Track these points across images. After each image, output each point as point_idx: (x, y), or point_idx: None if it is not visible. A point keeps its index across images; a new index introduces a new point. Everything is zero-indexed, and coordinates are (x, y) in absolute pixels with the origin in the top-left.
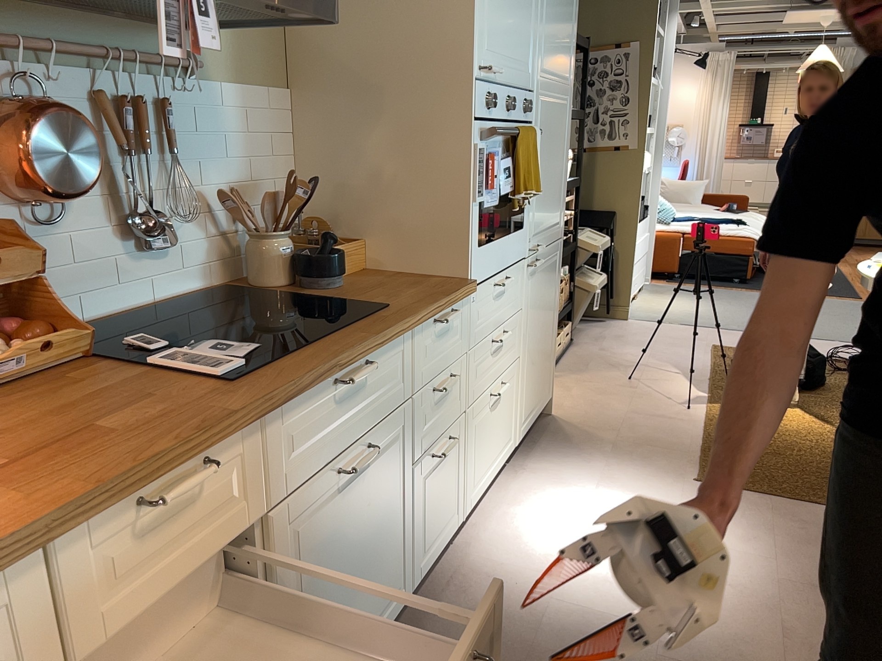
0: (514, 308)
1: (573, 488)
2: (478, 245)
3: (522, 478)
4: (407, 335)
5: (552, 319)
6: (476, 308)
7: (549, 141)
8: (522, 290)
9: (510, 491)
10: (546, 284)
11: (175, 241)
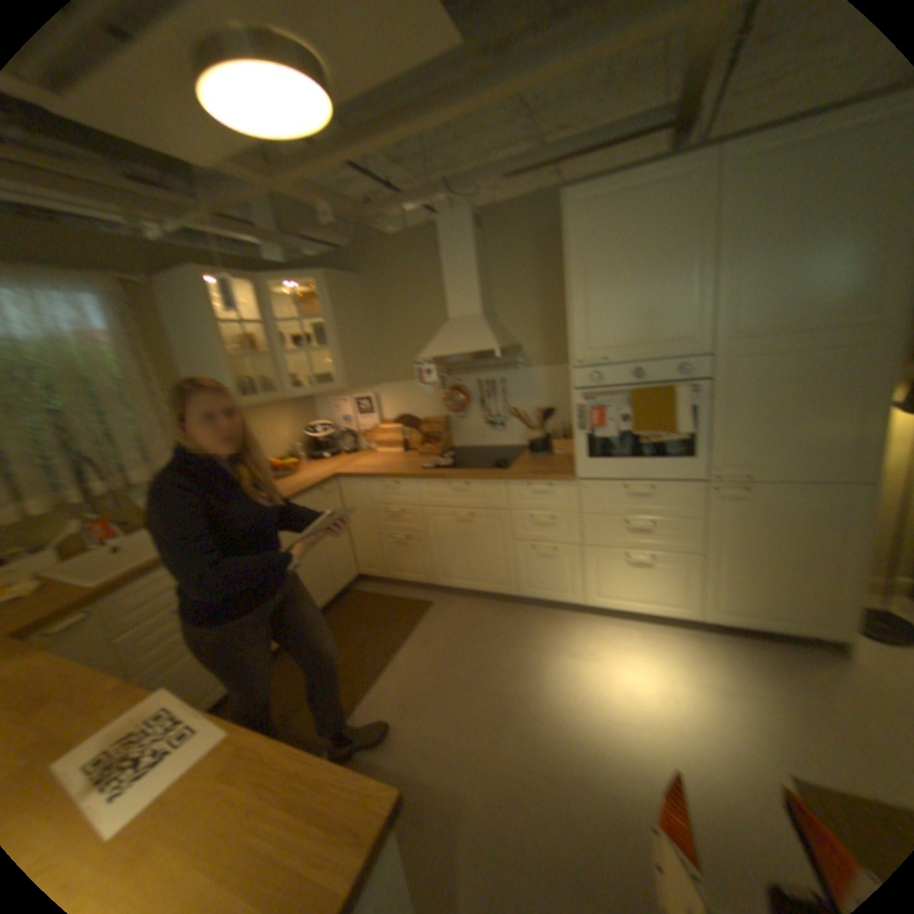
0: (676, 513)
1: (693, 672)
2: (588, 458)
3: (689, 643)
4: (500, 484)
5: (831, 561)
6: (589, 493)
7: (777, 388)
8: (699, 505)
9: (663, 637)
10: (792, 518)
11: (509, 428)
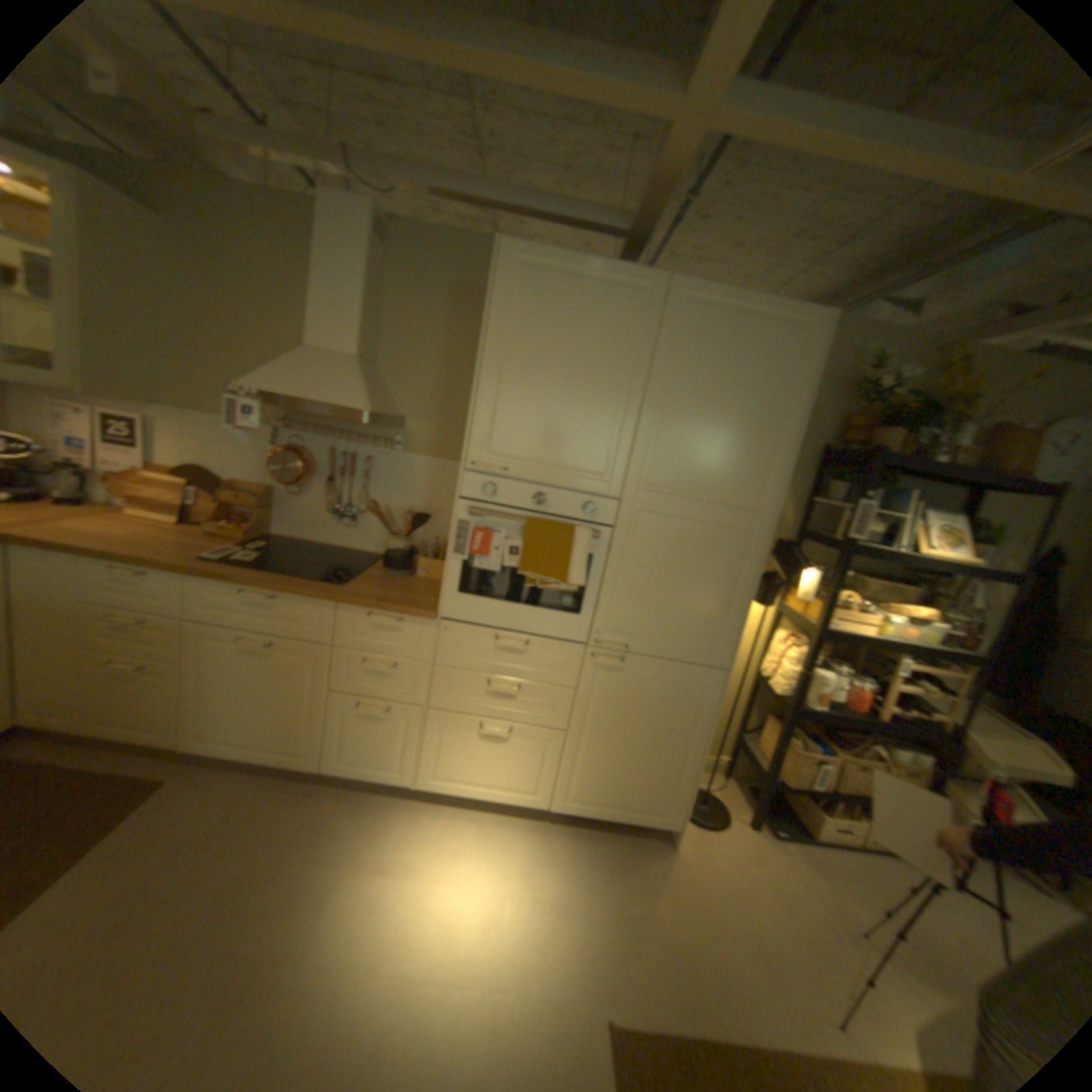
0: (544, 678)
1: (526, 882)
2: (456, 592)
3: (527, 838)
4: (324, 606)
5: (678, 745)
6: (448, 638)
7: (668, 555)
8: (571, 671)
9: (500, 831)
10: (654, 697)
11: (360, 525)
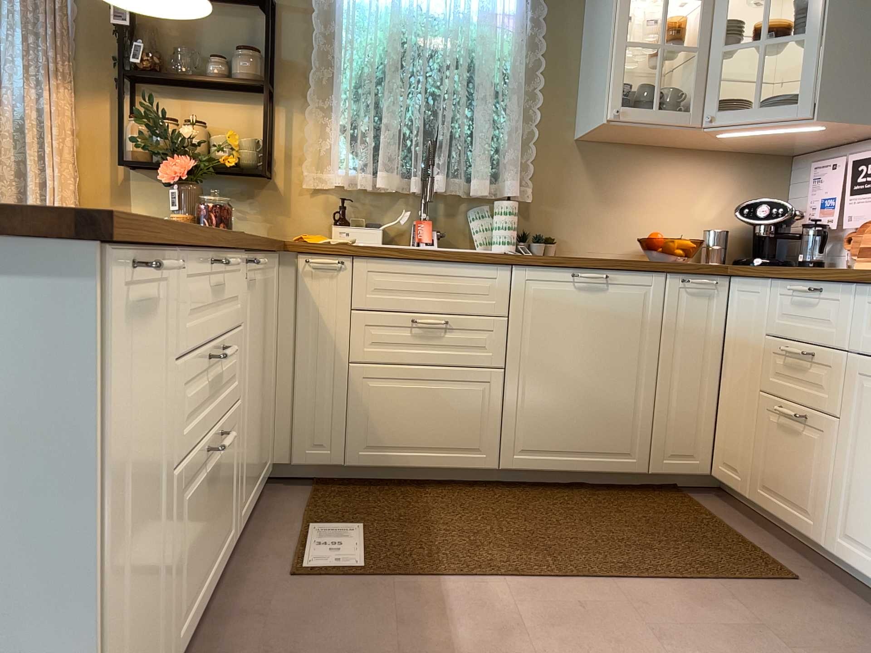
0: None
1: None
2: None
3: None
4: None
5: None
6: None
7: None
8: None
9: None
10: None
11: None
